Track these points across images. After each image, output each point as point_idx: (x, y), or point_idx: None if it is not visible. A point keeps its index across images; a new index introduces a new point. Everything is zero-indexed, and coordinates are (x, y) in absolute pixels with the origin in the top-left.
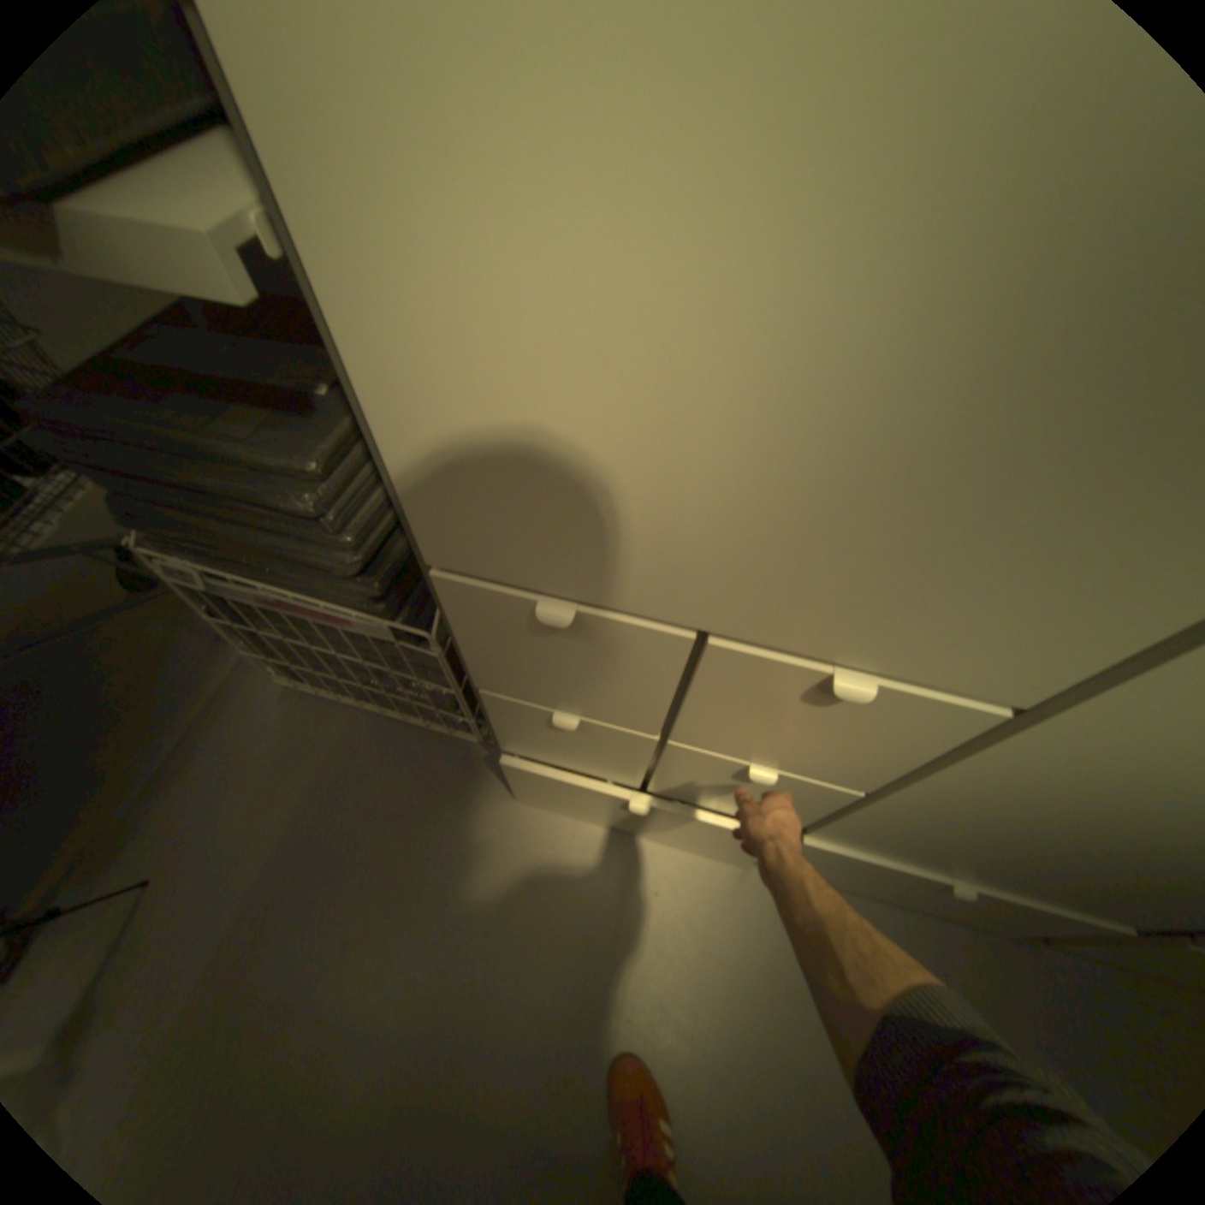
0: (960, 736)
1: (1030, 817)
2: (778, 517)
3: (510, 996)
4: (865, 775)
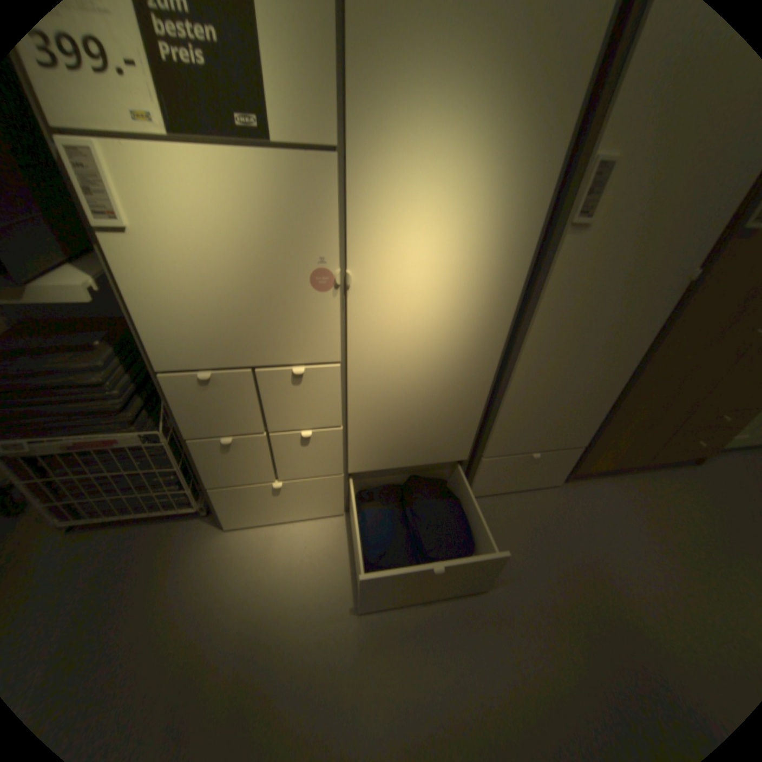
0: (339, 382)
1: (384, 411)
2: (248, 321)
3: (238, 623)
4: (333, 415)
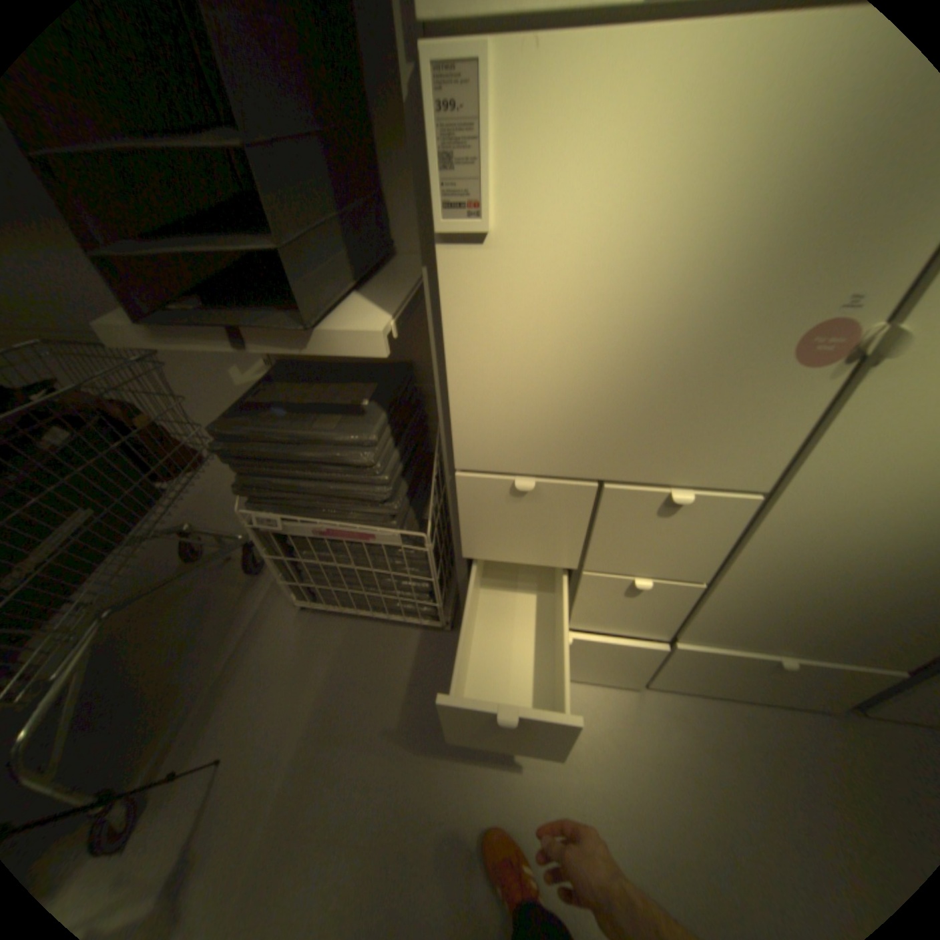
0: (744, 523)
1: (801, 577)
2: (632, 410)
3: (495, 810)
4: (702, 568)
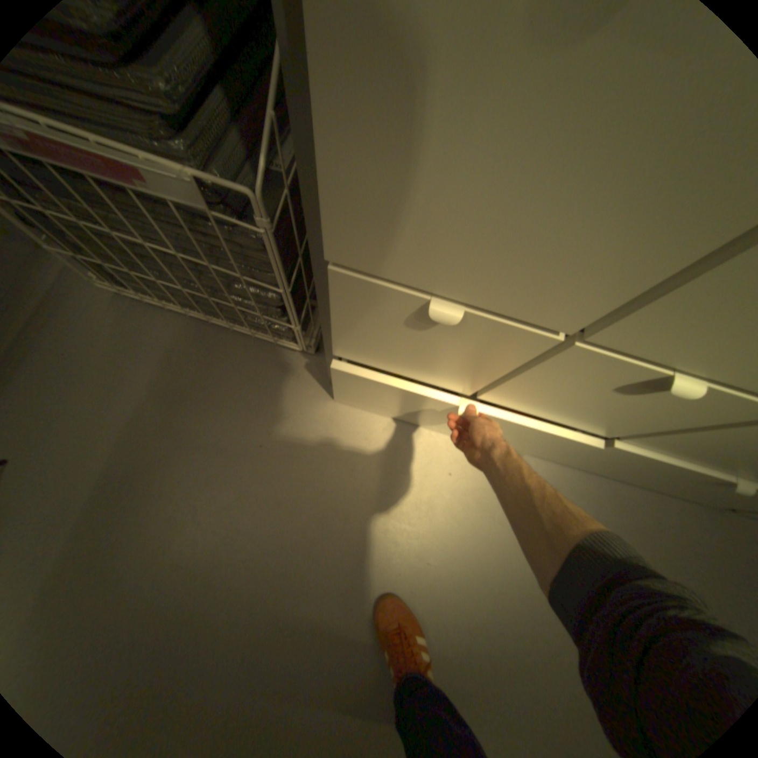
0: None
1: None
2: None
3: (336, 547)
4: None
